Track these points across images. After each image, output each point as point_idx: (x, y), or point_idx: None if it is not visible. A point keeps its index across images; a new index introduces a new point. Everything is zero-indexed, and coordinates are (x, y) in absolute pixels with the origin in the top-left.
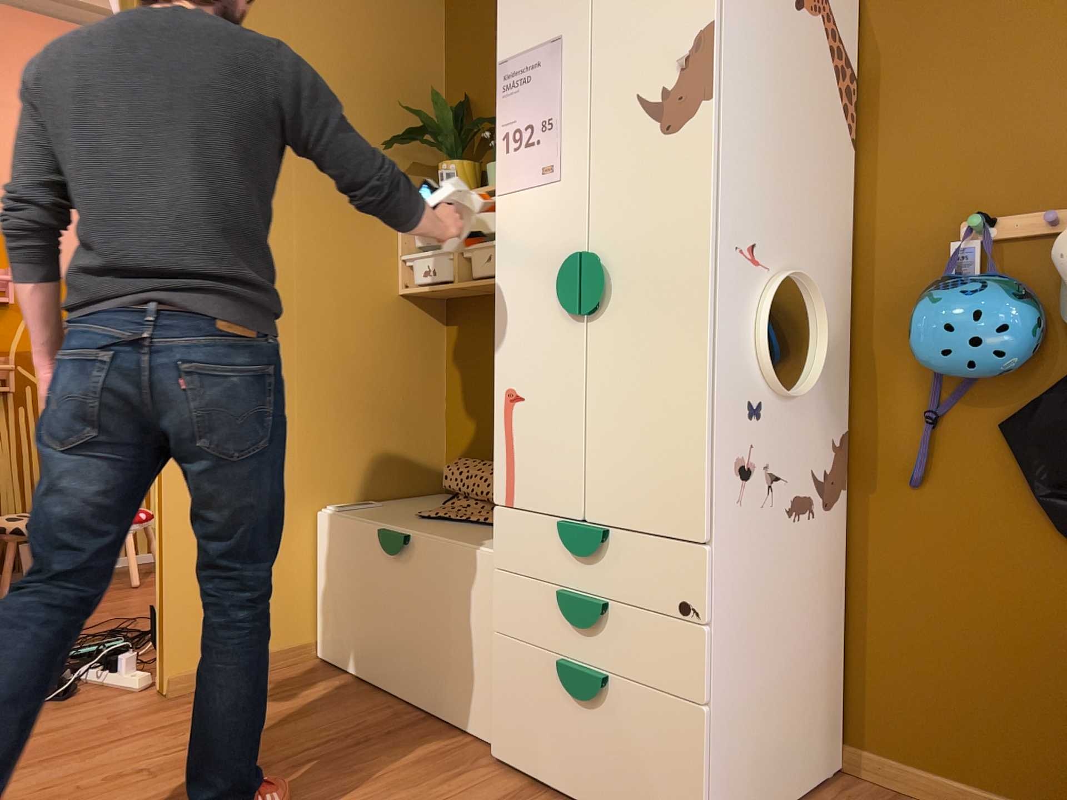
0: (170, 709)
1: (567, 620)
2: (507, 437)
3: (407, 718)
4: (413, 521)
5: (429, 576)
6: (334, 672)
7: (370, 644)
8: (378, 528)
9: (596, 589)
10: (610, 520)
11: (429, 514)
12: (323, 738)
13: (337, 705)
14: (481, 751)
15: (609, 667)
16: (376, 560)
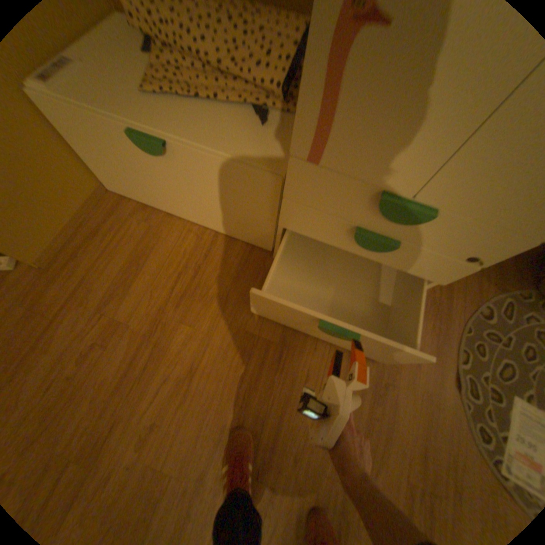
0: (56, 280)
1: (358, 244)
2: (328, 84)
3: (206, 238)
4: (146, 103)
5: (199, 174)
6: (131, 204)
7: (154, 195)
8: (121, 124)
9: (393, 233)
10: (446, 205)
11: (153, 87)
12: (173, 273)
13: (158, 238)
14: (261, 254)
15: (378, 261)
16: (134, 151)
